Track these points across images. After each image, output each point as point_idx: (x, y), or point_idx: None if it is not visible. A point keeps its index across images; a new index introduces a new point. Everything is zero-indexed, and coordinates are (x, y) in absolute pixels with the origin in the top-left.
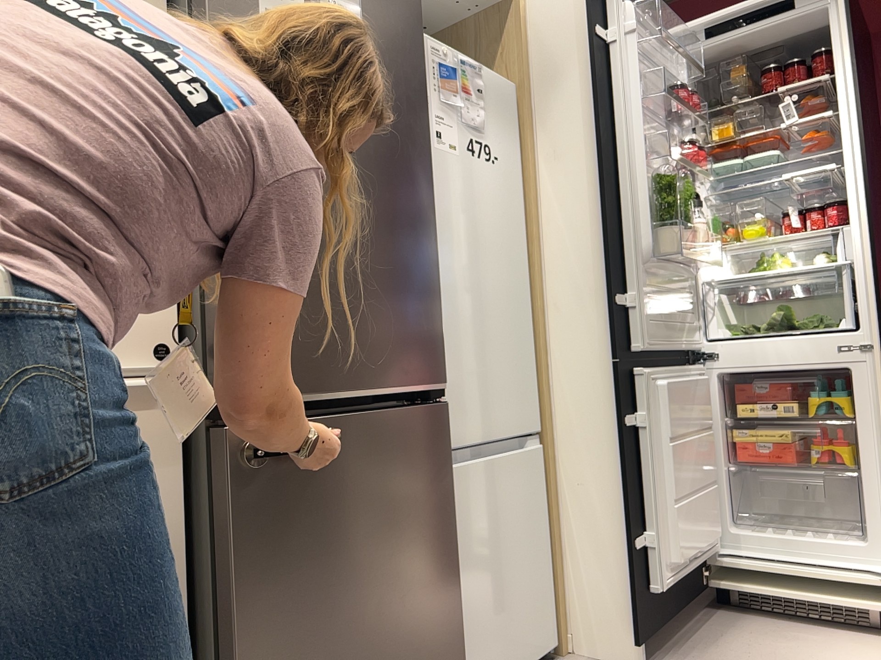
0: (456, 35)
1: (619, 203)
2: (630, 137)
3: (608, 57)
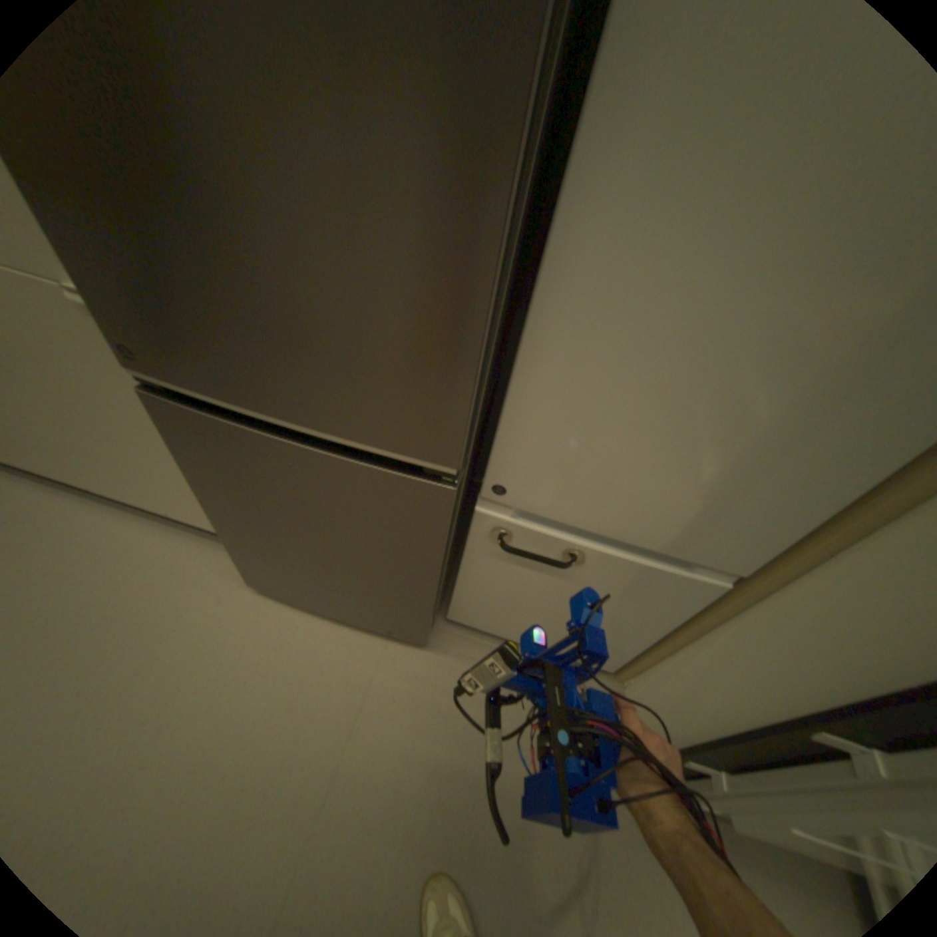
0: None
1: None
2: None
3: None
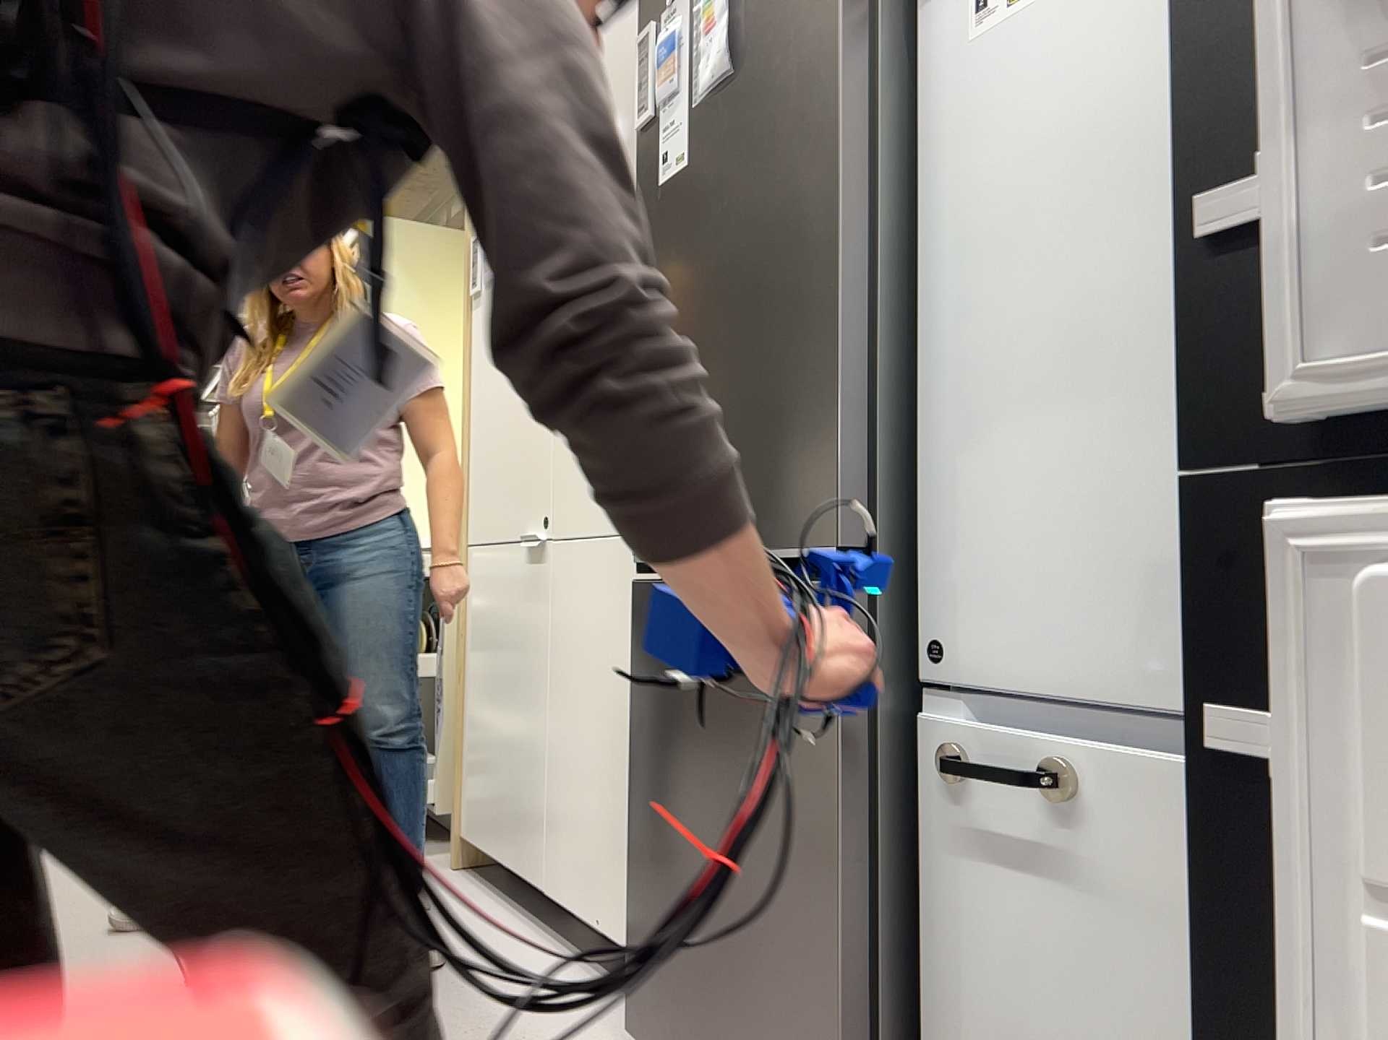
0: None
1: None
2: None
3: None
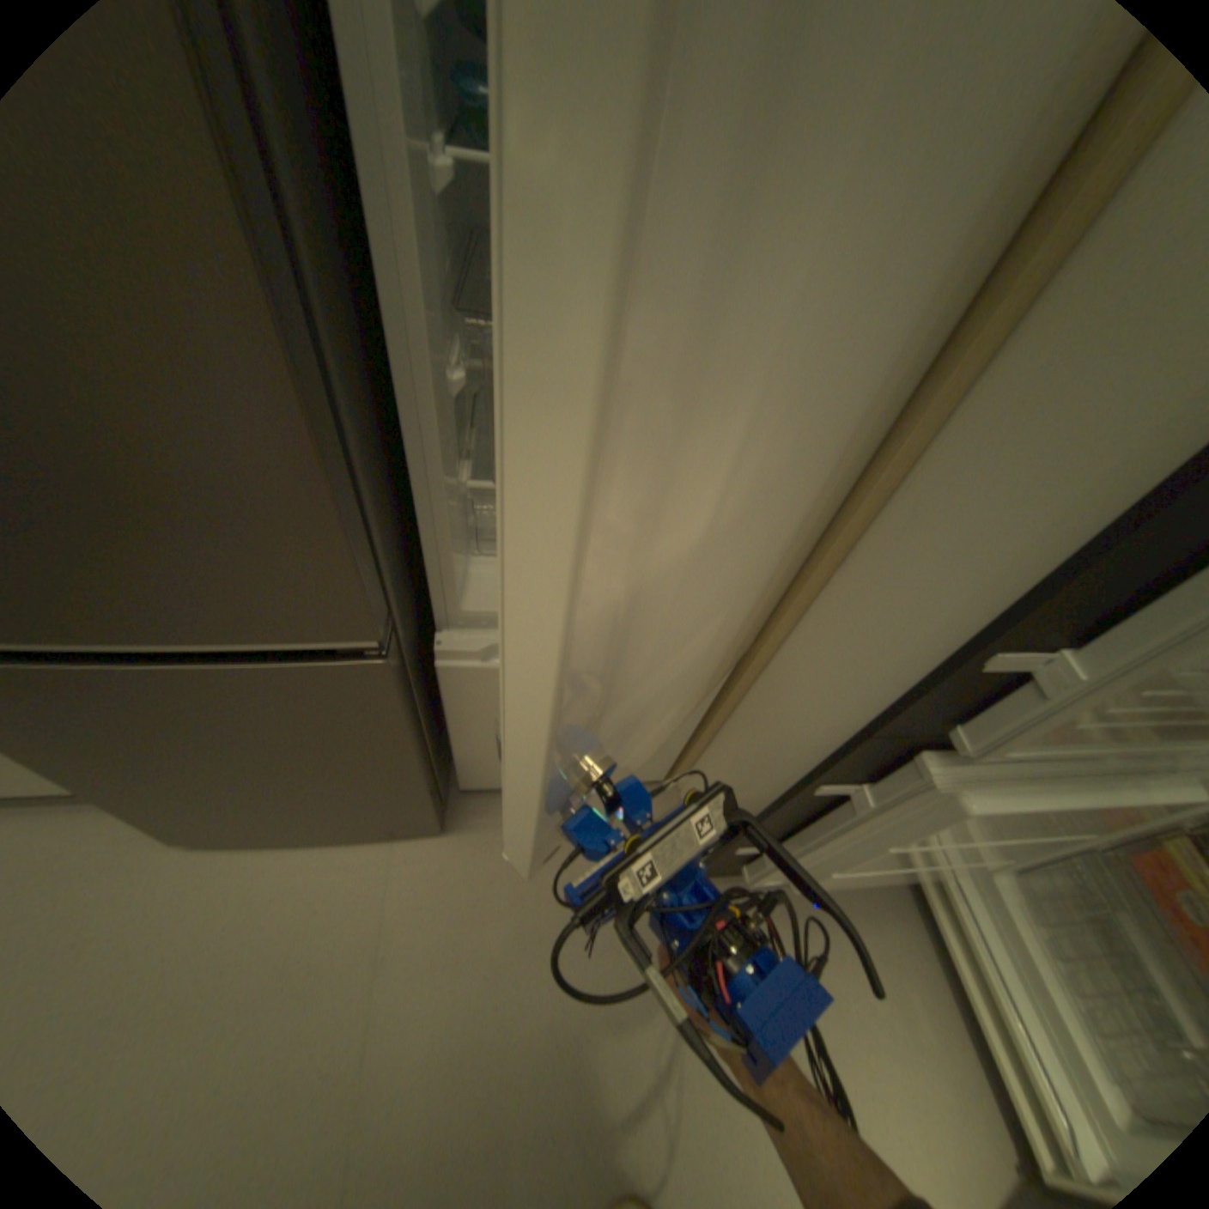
0: None
1: None
2: None
3: None
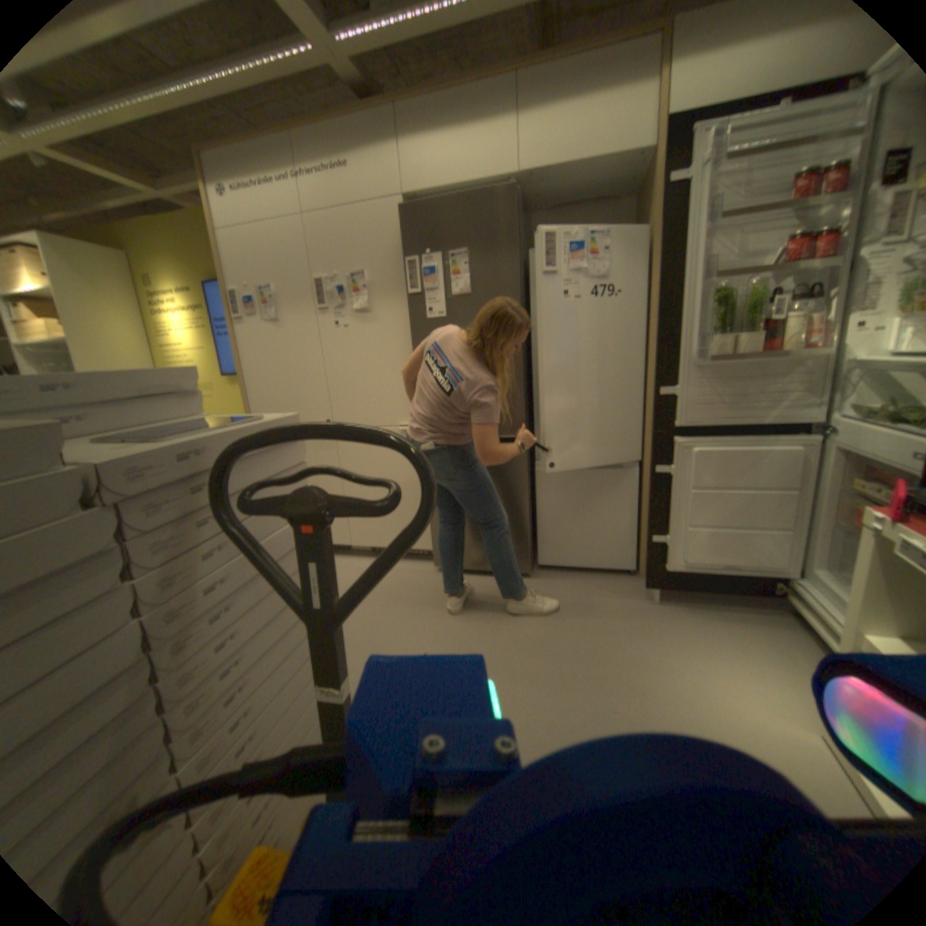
0: (646, 178)
1: (678, 319)
2: (691, 263)
3: (685, 195)
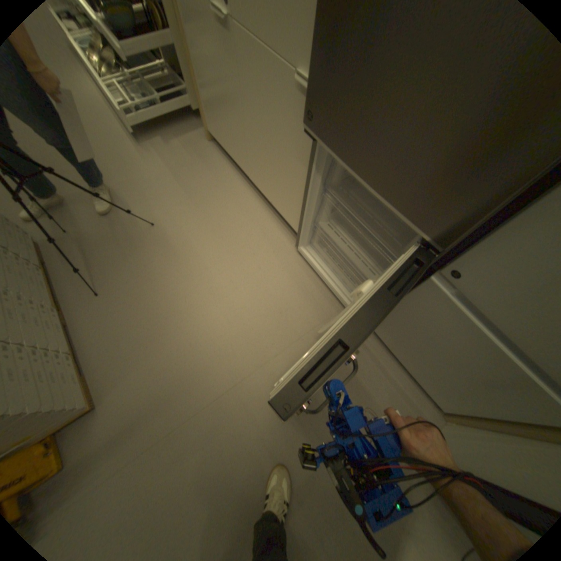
0: None
1: None
2: None
3: None
